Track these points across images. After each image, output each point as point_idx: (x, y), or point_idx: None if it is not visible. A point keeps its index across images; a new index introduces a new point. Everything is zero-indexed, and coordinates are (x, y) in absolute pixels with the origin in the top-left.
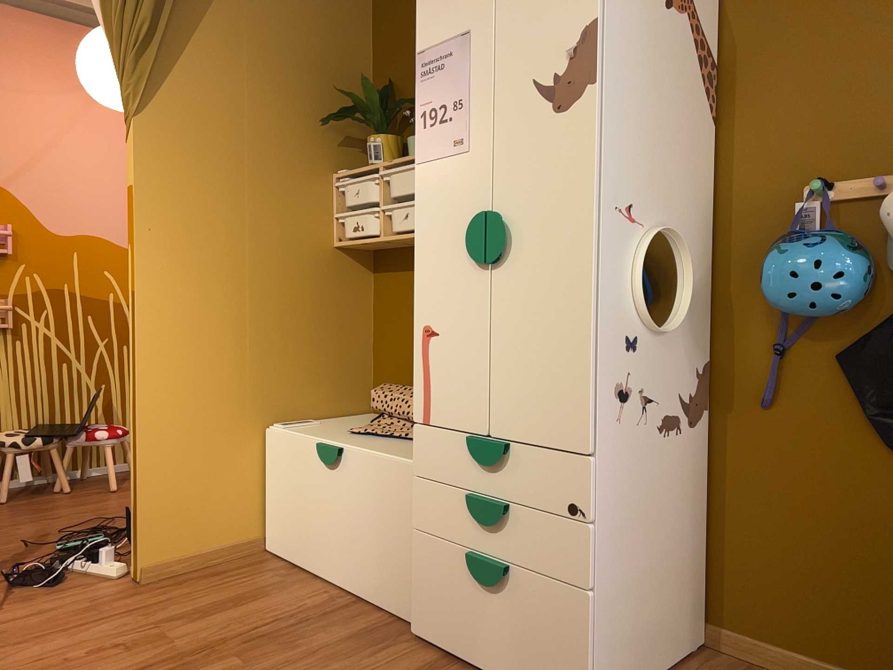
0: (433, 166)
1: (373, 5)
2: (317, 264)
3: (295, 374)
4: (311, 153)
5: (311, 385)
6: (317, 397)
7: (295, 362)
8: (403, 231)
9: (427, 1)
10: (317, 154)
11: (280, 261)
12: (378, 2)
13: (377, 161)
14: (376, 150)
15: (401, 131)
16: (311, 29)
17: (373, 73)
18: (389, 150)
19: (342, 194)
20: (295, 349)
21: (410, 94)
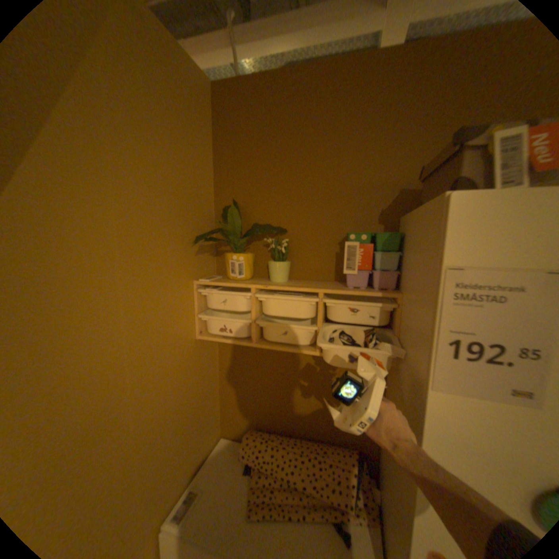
0: (467, 403)
1: (212, 129)
2: (187, 360)
3: (177, 460)
4: (177, 268)
5: (187, 457)
6: (191, 460)
7: (176, 450)
8: (281, 345)
9: (475, 204)
10: (182, 267)
11: (159, 379)
12: (219, 128)
13: (240, 275)
14: (240, 266)
15: (247, 243)
16: (171, 147)
17: (214, 188)
18: (249, 266)
19: (201, 295)
20: (176, 441)
21: (257, 215)
